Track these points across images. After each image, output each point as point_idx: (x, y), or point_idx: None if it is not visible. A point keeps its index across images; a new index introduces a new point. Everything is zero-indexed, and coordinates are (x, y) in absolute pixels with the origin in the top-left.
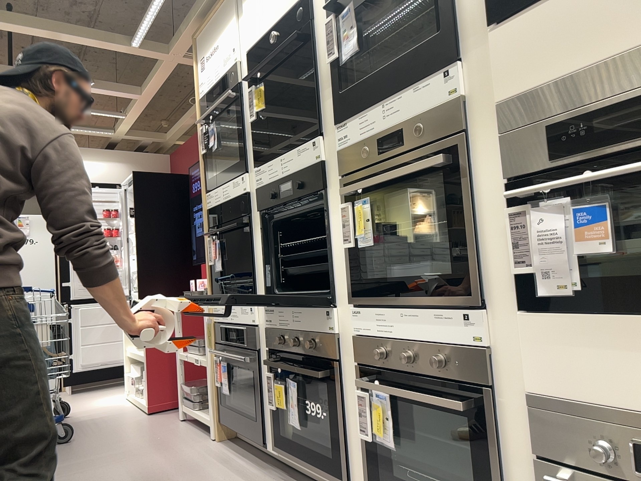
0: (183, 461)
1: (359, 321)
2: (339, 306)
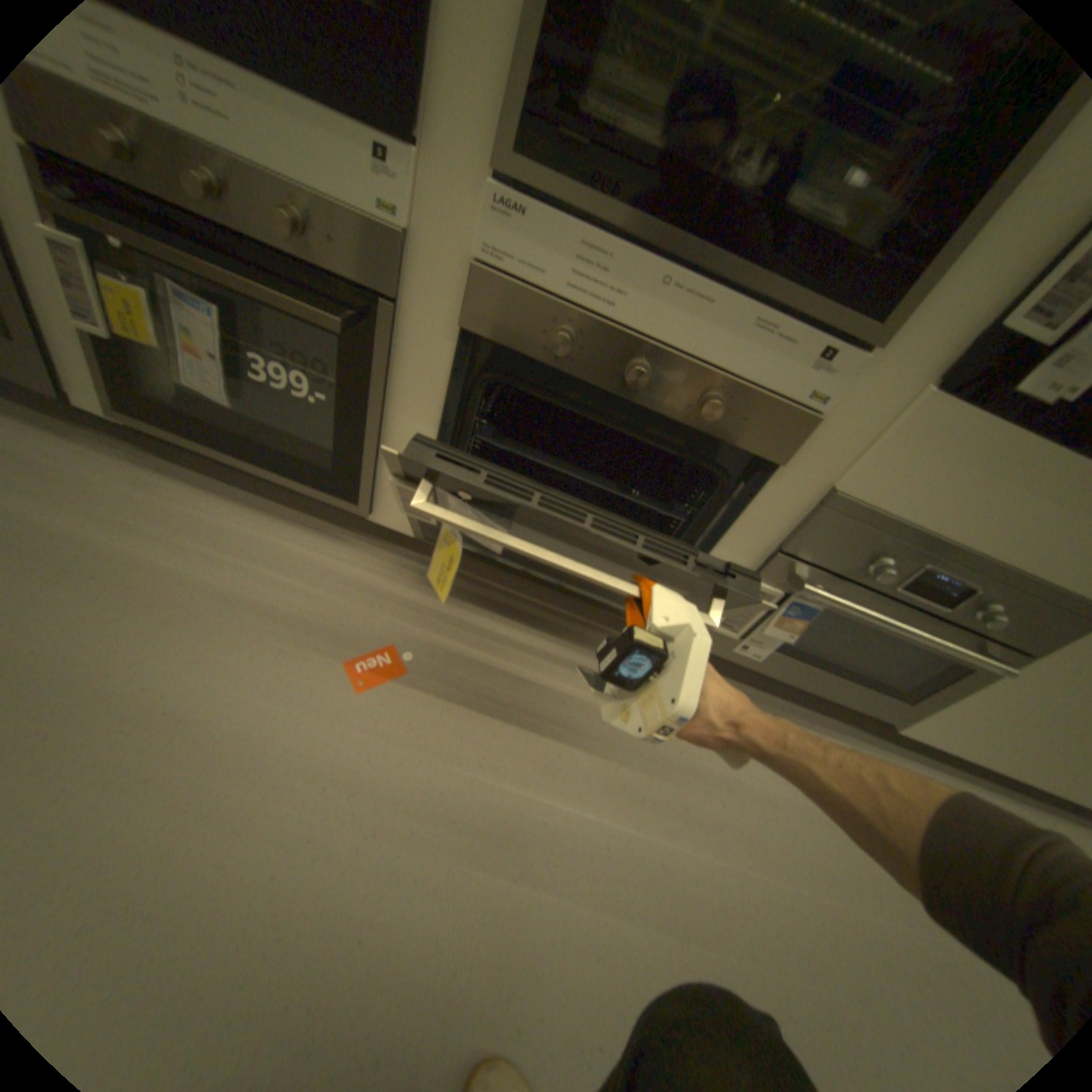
0: None
1: (514, 230)
2: (432, 144)
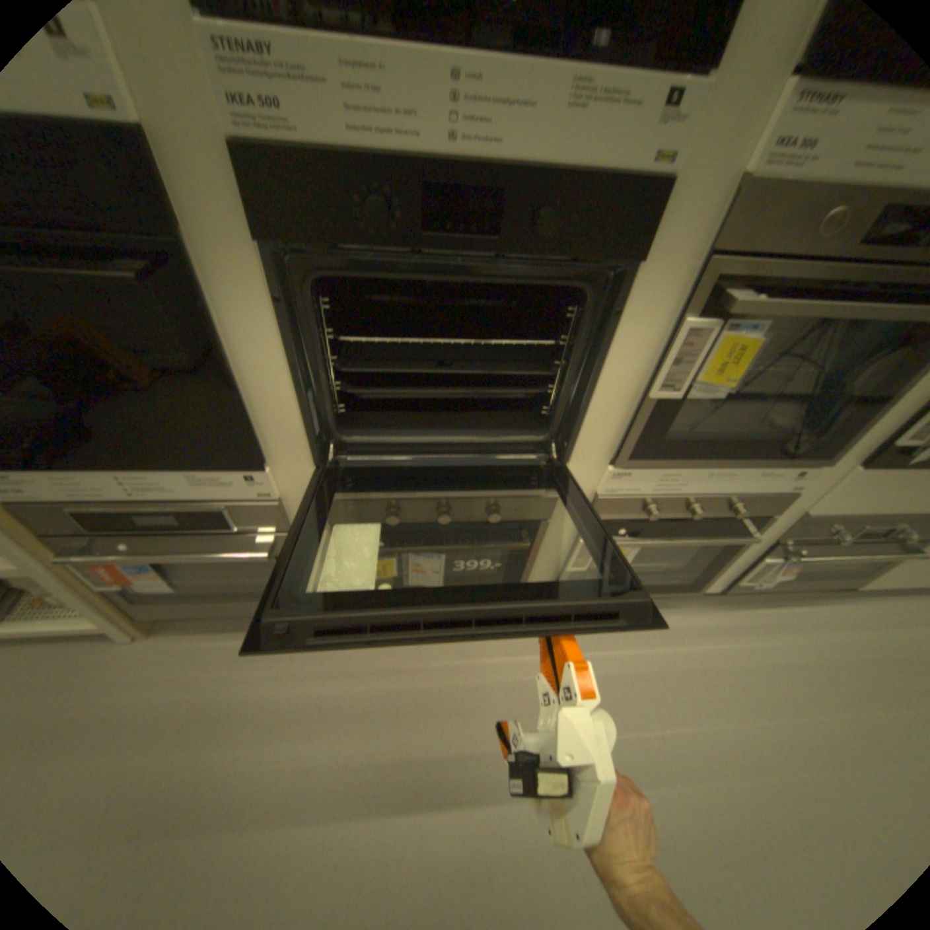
0: (160, 719)
1: (623, 481)
2: (574, 462)
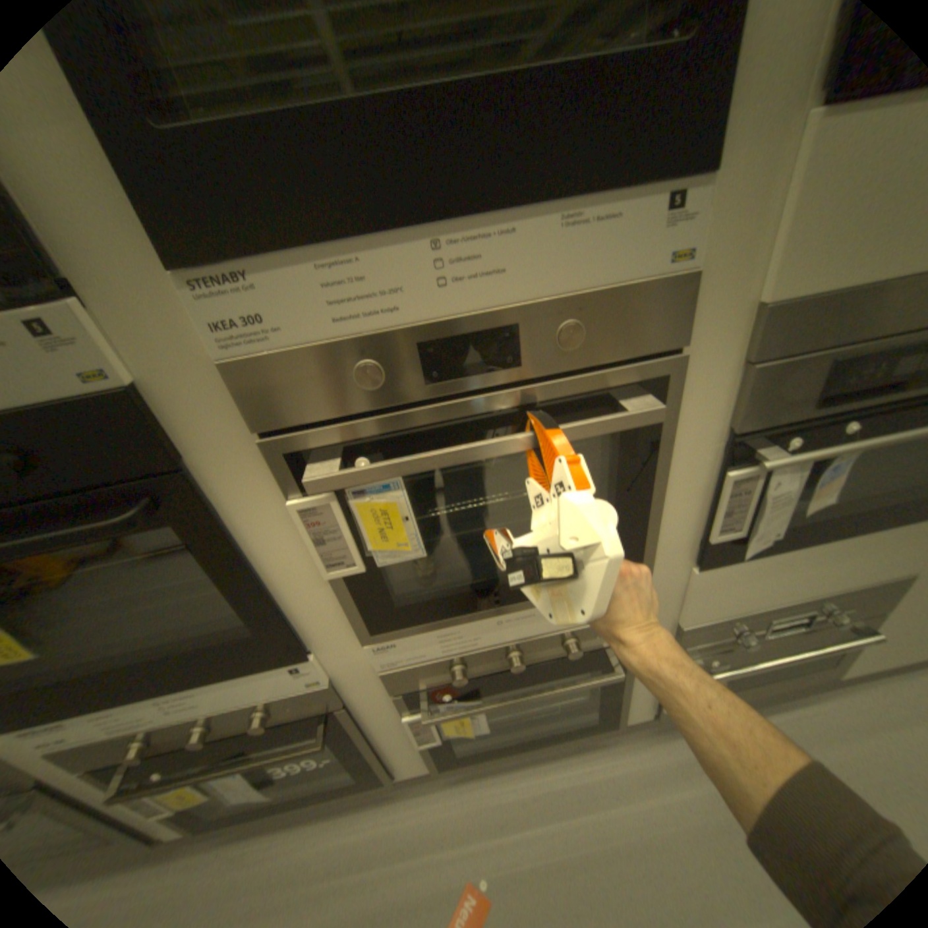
0: None
1: (392, 654)
2: (317, 648)
